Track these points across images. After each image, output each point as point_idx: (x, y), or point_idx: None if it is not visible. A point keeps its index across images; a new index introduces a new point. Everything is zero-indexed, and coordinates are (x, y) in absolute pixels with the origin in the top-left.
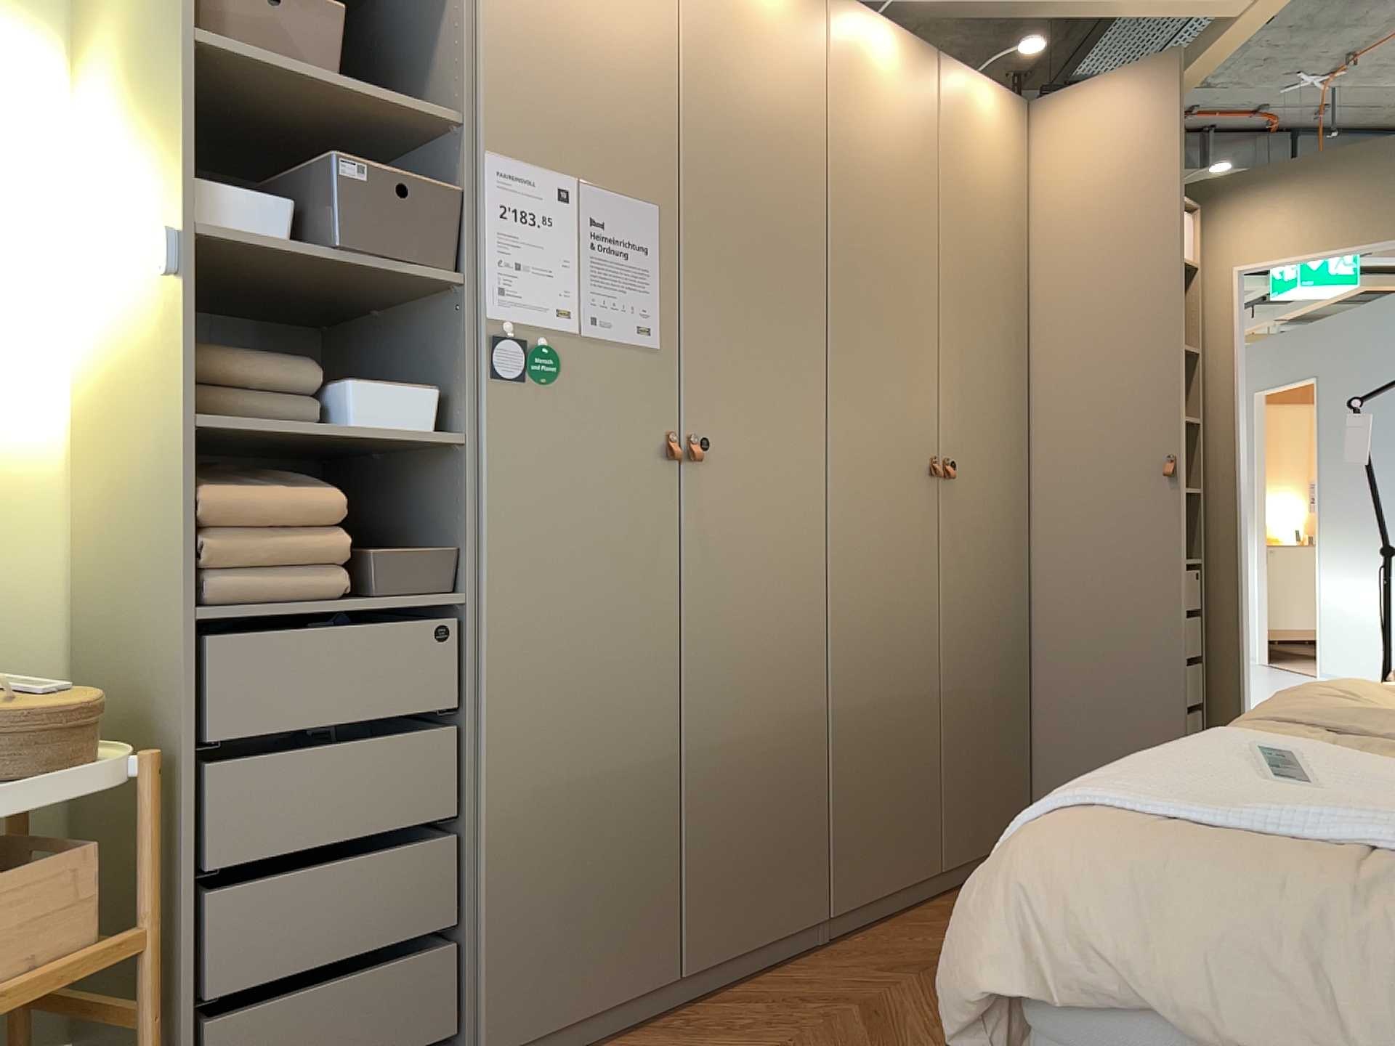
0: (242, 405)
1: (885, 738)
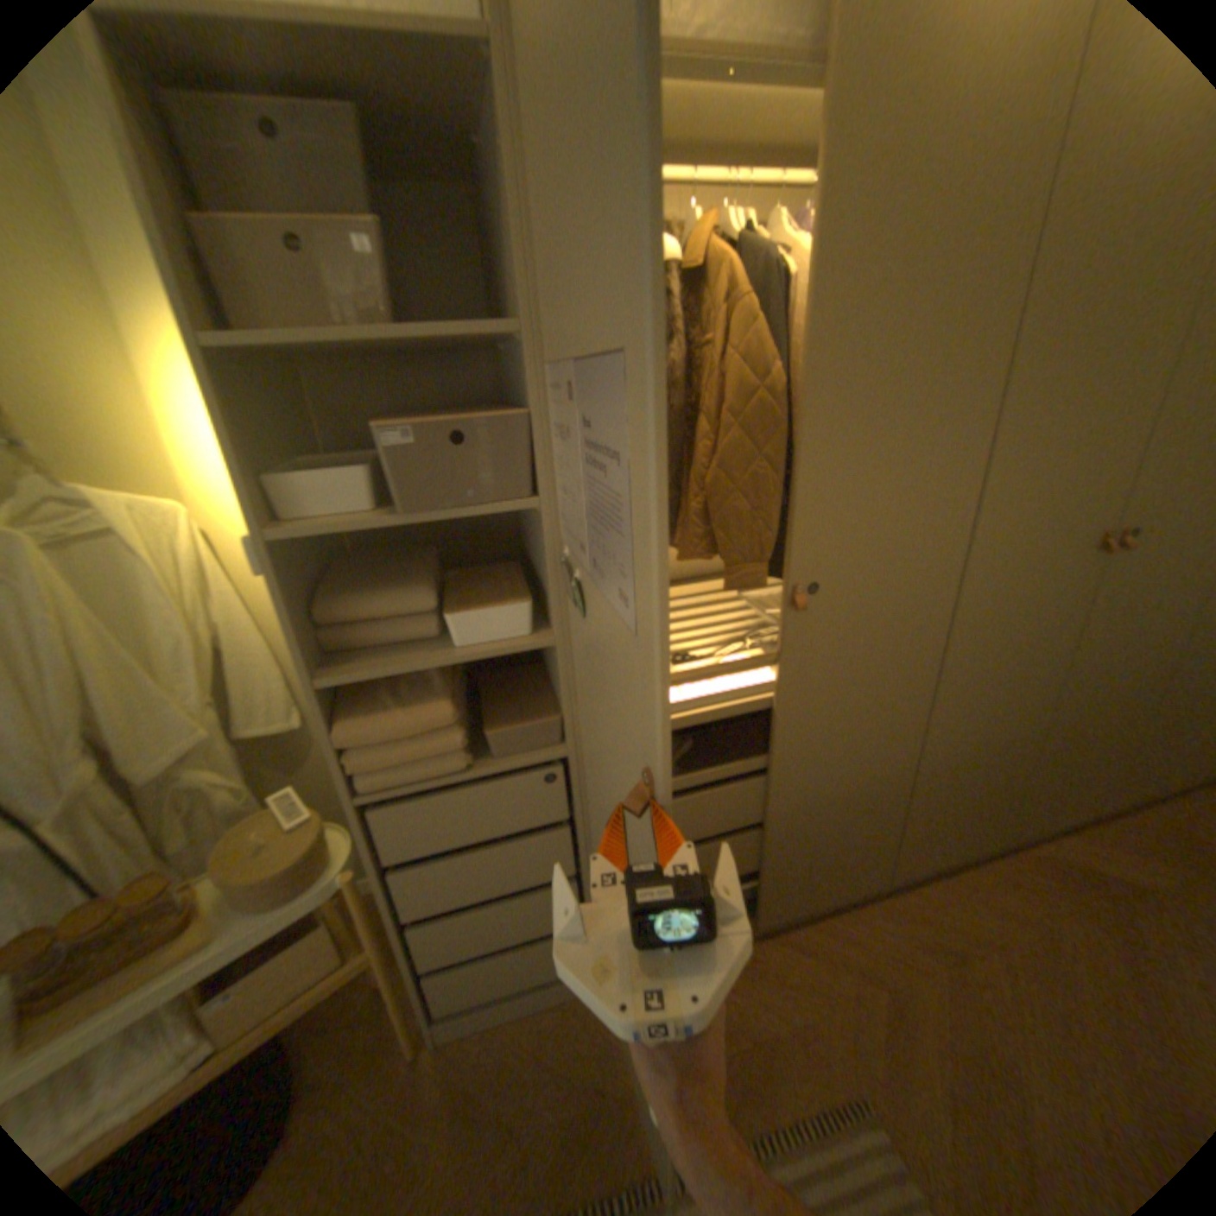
0: (372, 636)
1: (971, 776)
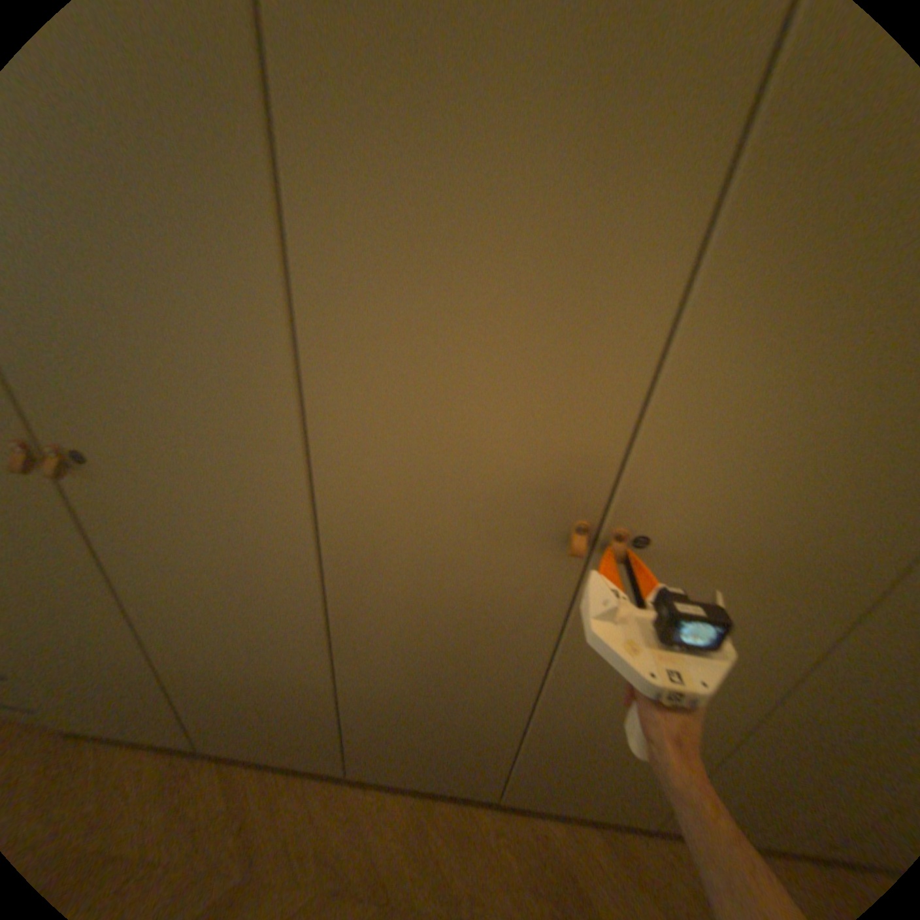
0: None
1: (418, 728)
